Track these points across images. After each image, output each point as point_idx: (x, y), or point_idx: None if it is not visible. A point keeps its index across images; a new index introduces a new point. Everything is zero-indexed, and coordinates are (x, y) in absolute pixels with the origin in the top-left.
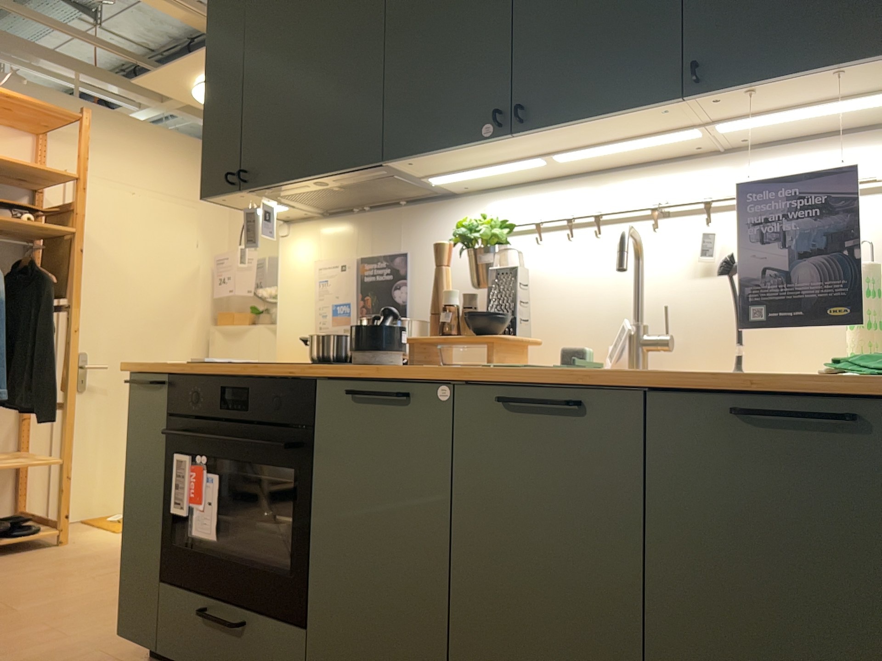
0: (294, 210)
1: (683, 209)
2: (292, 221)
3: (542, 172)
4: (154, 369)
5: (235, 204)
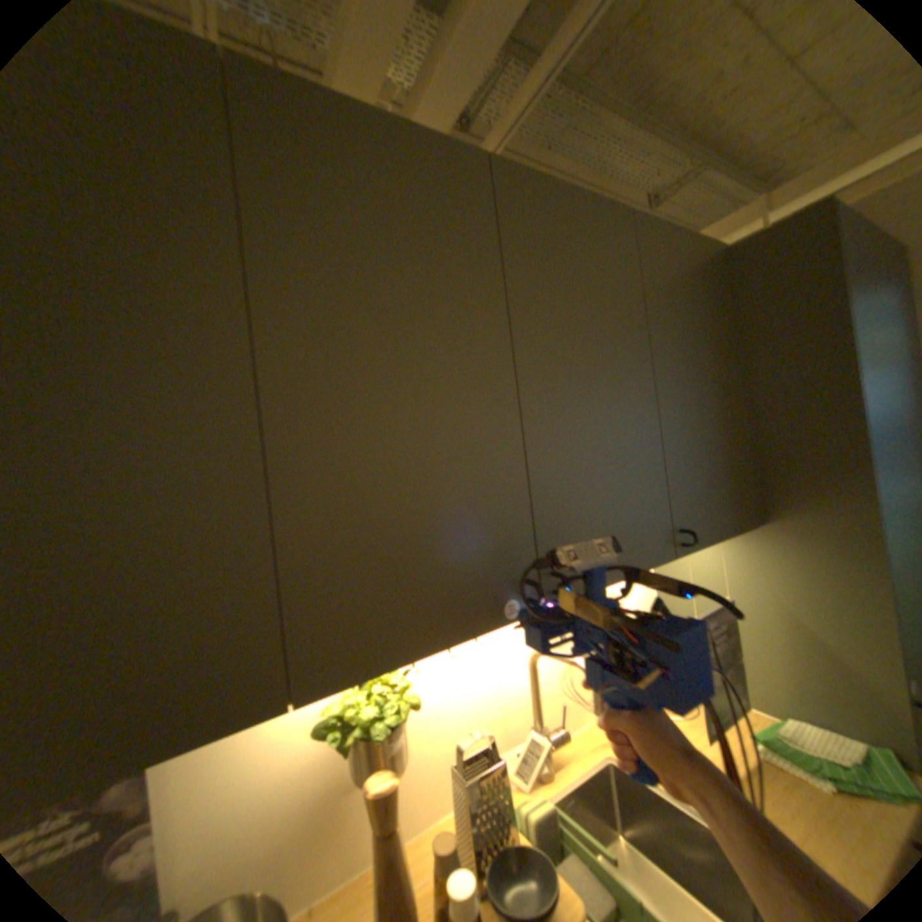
0: None
1: None
2: None
3: None
4: None
5: None
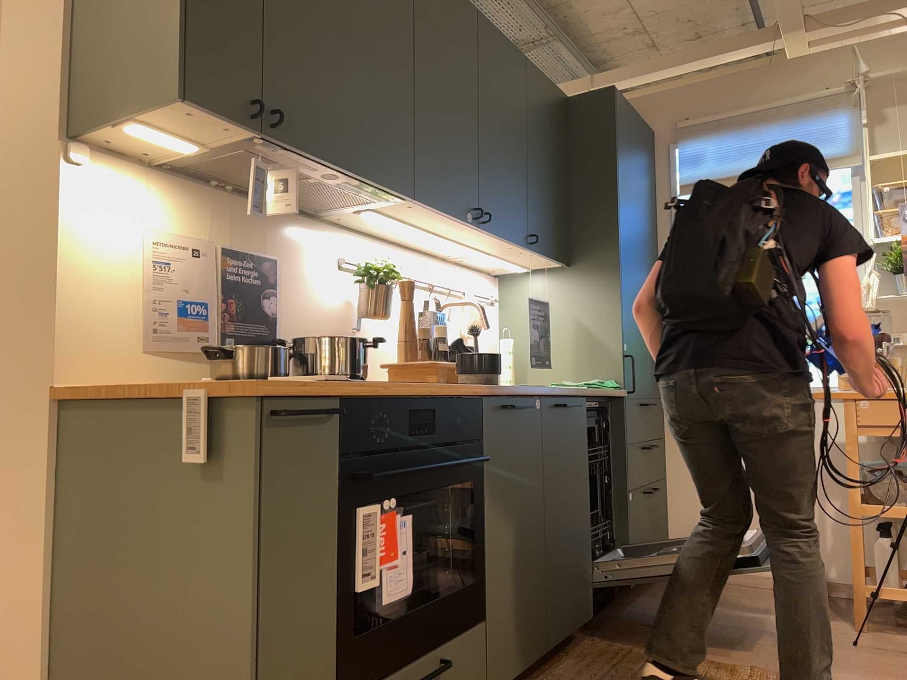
0: (173, 151)
1: (438, 287)
2: (87, 144)
3: (390, 232)
4: (322, 391)
5: (170, 118)
